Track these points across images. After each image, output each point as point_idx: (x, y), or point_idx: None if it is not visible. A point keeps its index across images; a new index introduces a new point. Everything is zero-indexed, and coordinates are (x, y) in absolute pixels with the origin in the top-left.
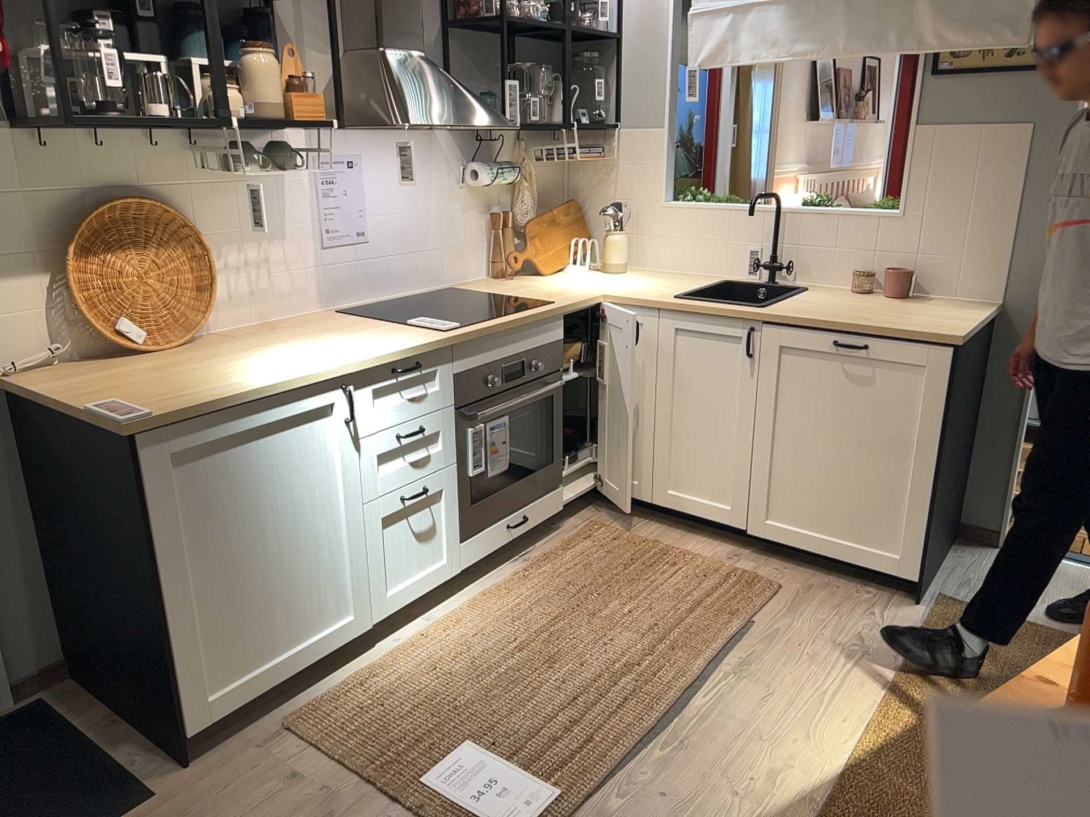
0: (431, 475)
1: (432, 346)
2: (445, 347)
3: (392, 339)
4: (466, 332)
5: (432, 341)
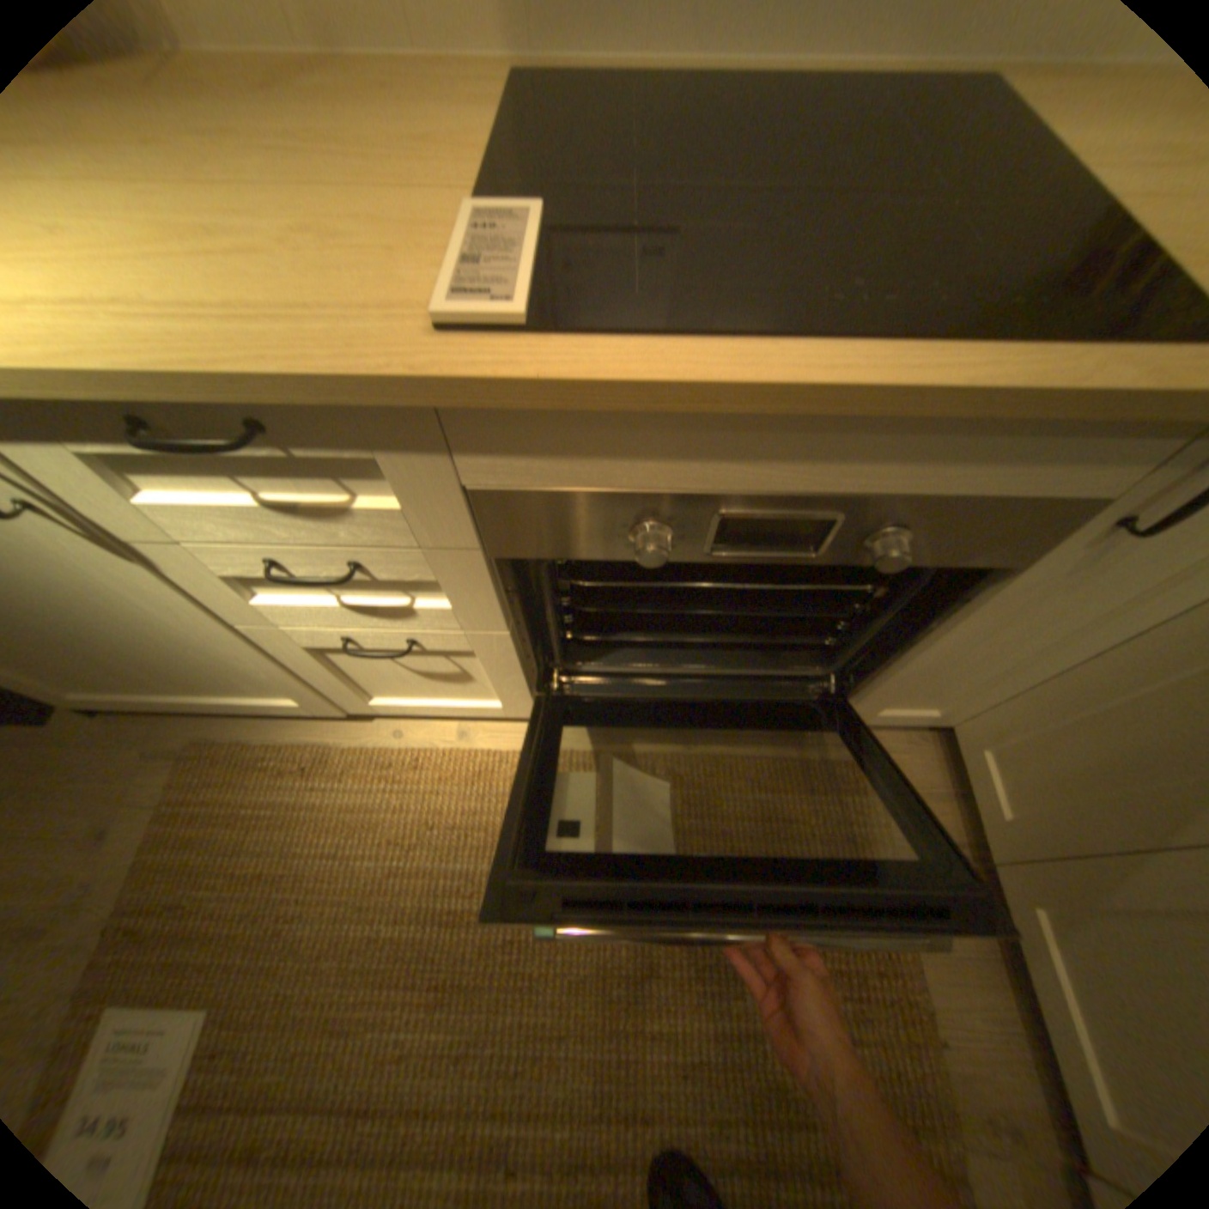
0: (428, 627)
1: (286, 387)
2: (386, 399)
3: (249, 272)
4: (488, 375)
5: (275, 368)
